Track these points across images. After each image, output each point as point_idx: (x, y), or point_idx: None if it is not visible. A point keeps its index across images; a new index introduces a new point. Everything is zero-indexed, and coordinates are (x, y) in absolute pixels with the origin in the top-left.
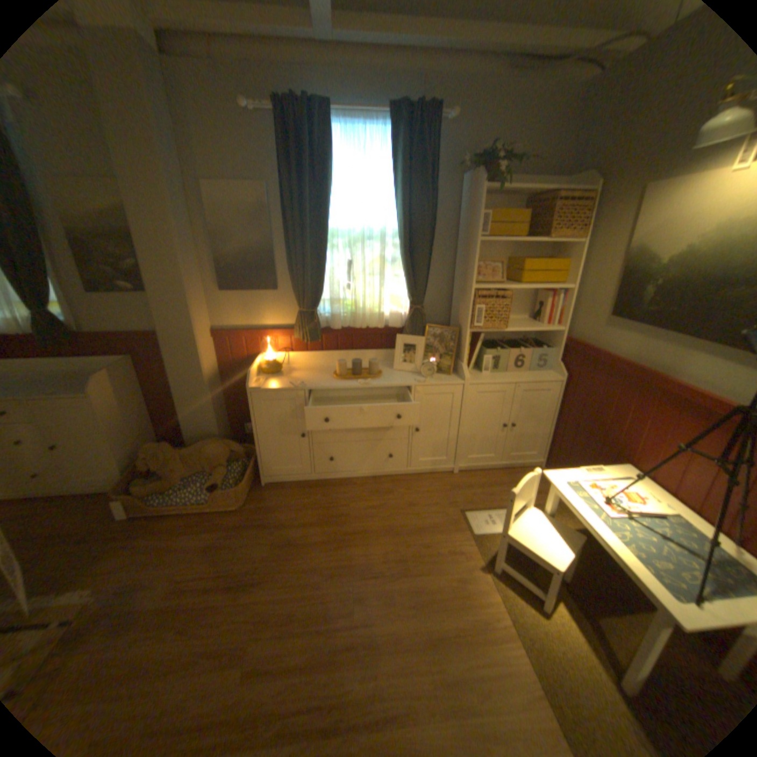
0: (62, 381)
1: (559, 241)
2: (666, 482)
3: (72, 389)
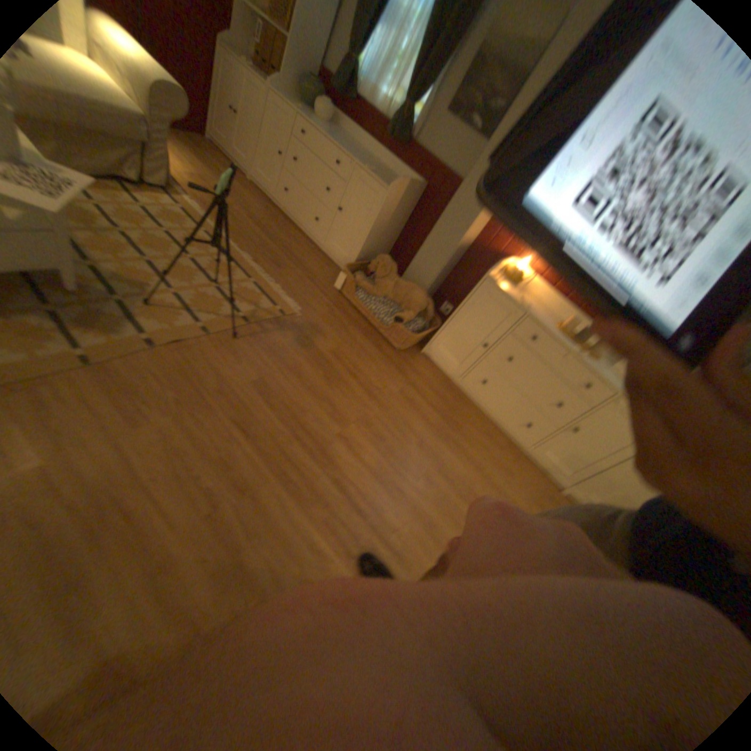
0: (380, 169)
1: None
2: None
3: (383, 179)
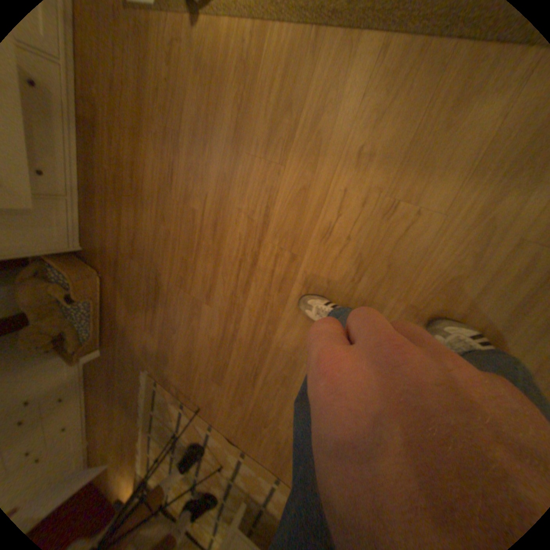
0: None
1: None
2: None
3: None
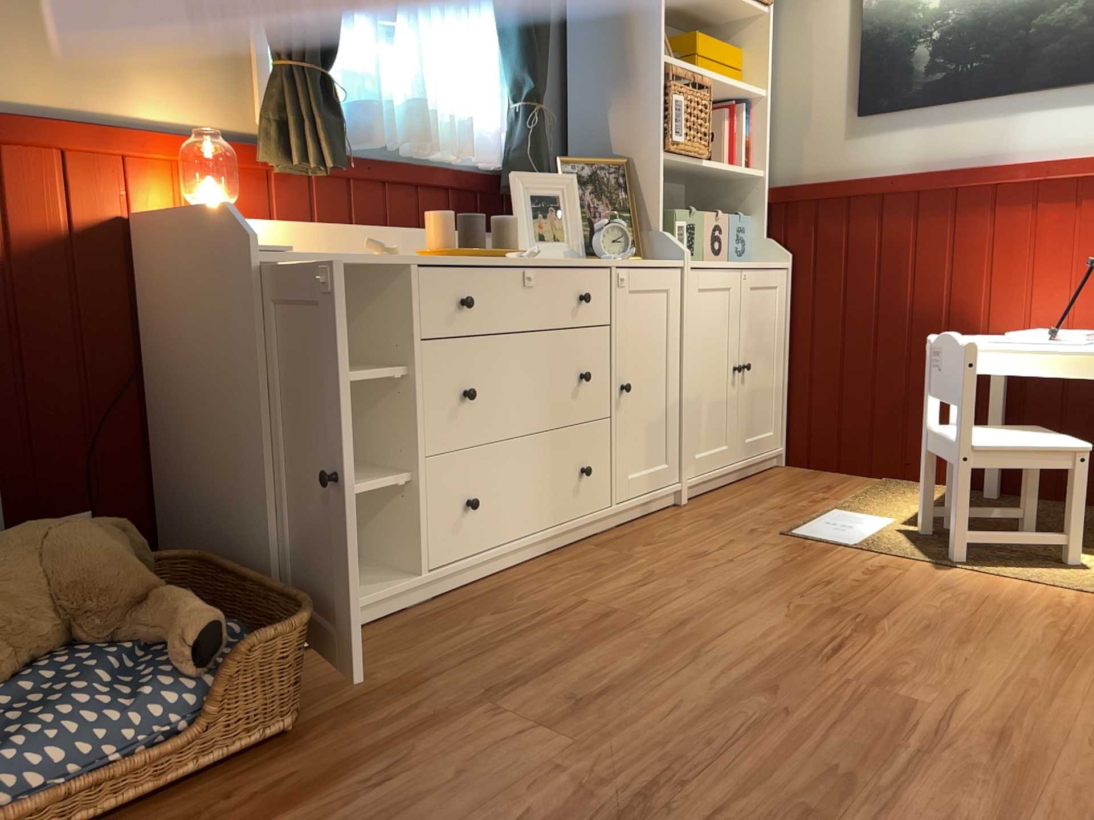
0: None
1: (713, 24)
2: (1044, 325)
3: None
